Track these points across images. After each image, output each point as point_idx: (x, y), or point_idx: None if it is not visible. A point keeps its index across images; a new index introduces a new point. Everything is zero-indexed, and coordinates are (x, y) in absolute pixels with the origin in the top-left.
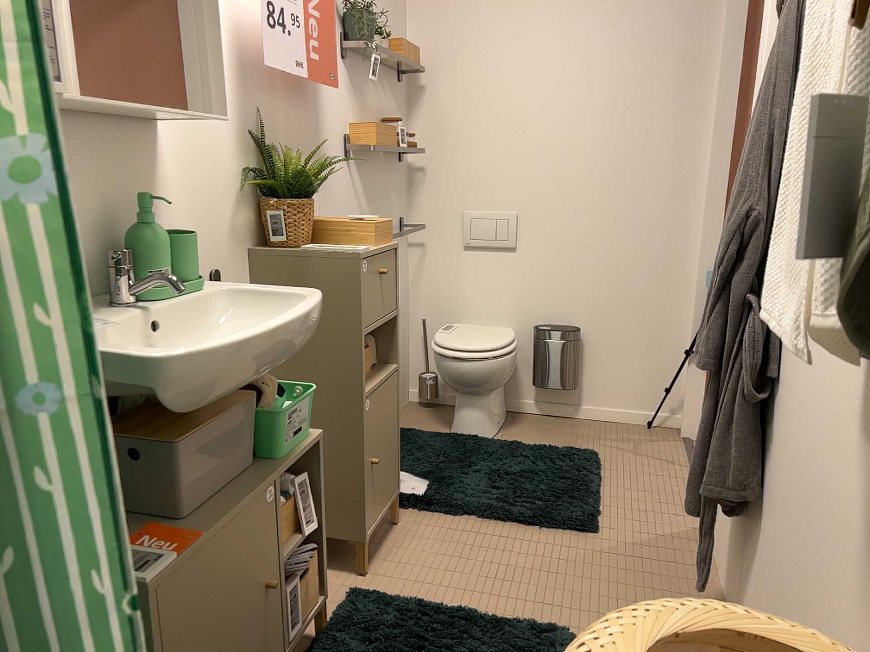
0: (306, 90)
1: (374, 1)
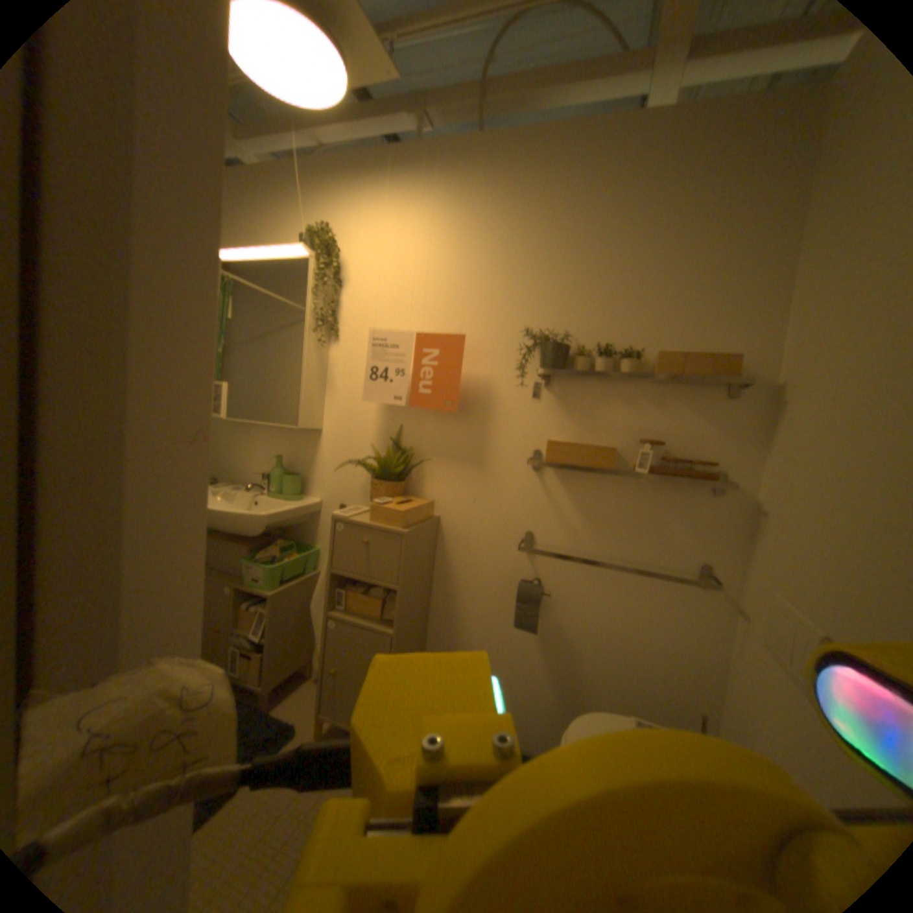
0: (467, 410)
1: (646, 313)
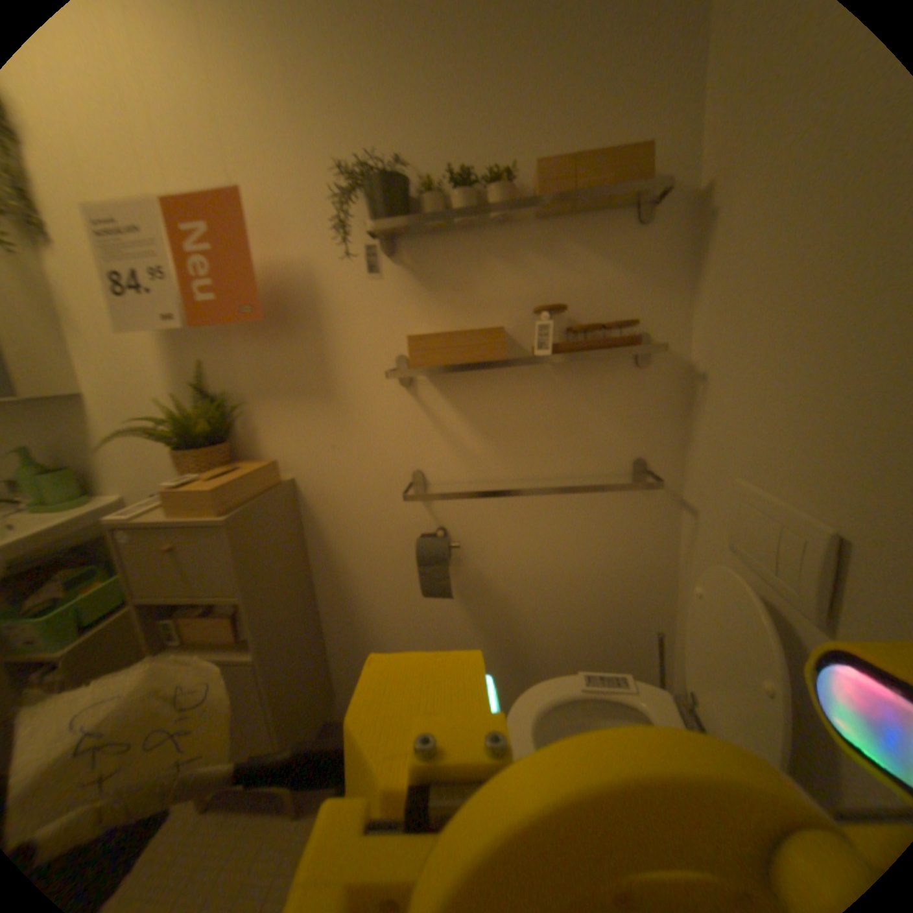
0: (287, 317)
1: (509, 104)
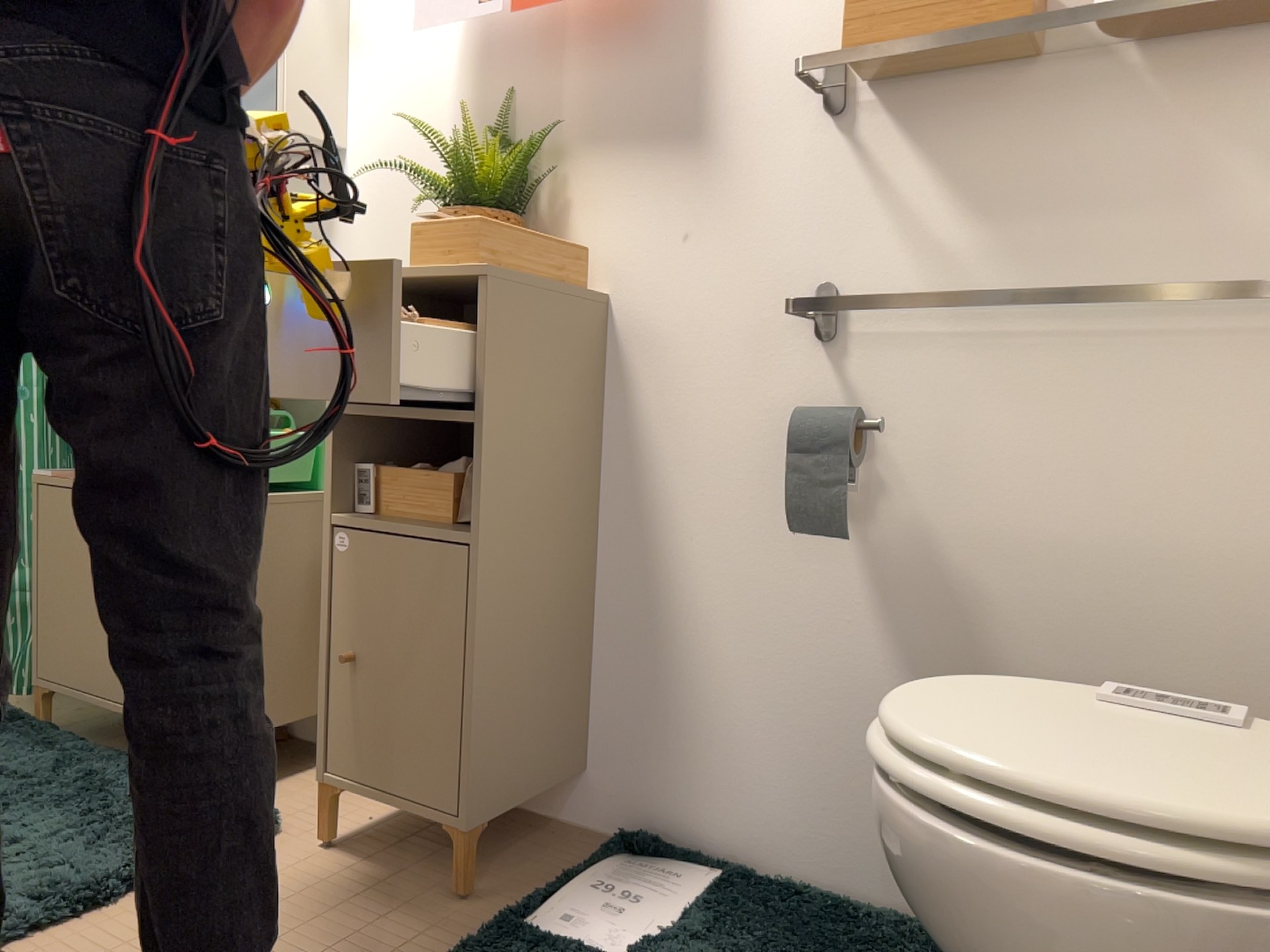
0: (656, 16)
1: None
